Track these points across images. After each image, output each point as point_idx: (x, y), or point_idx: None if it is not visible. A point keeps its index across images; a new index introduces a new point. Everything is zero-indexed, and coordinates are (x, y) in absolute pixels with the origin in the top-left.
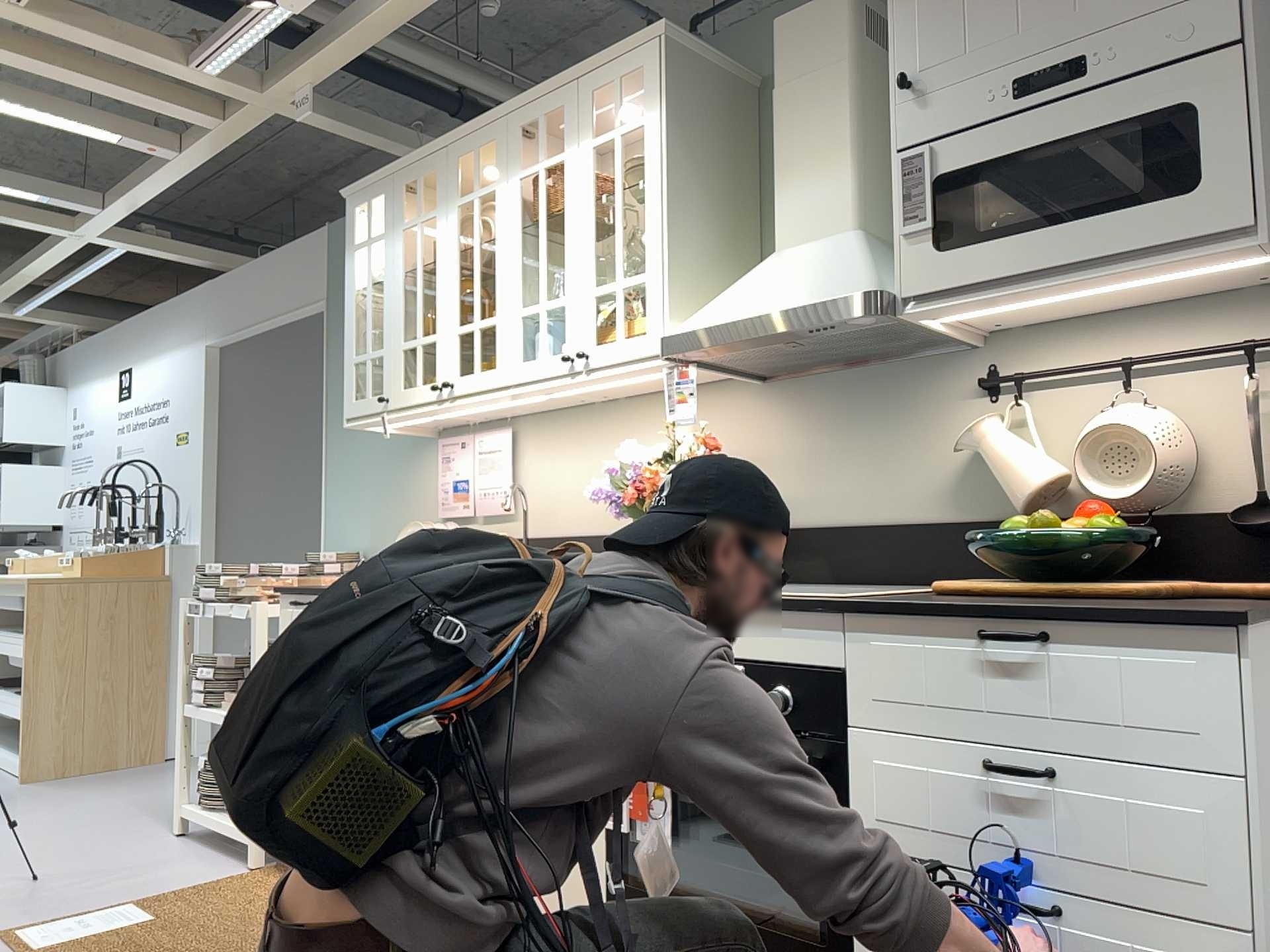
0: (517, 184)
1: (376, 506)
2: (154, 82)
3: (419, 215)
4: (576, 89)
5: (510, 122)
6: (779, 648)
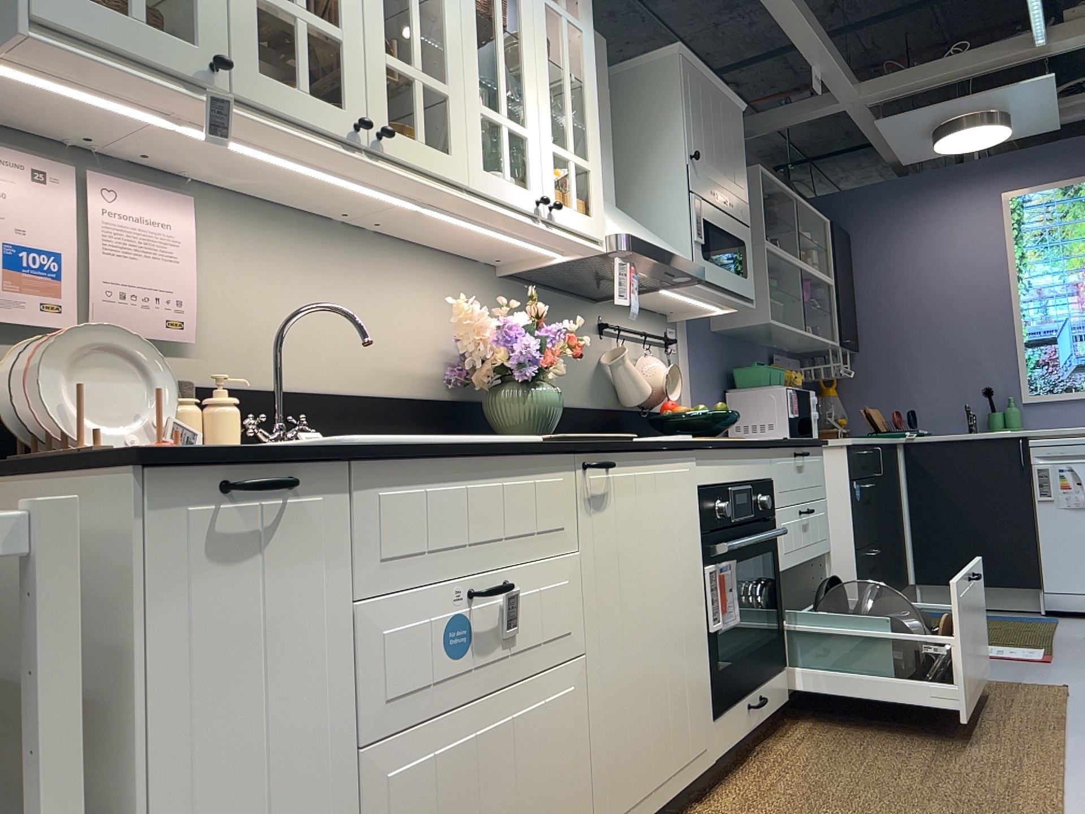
0: None
1: None
2: None
3: None
4: None
5: None
6: (758, 470)
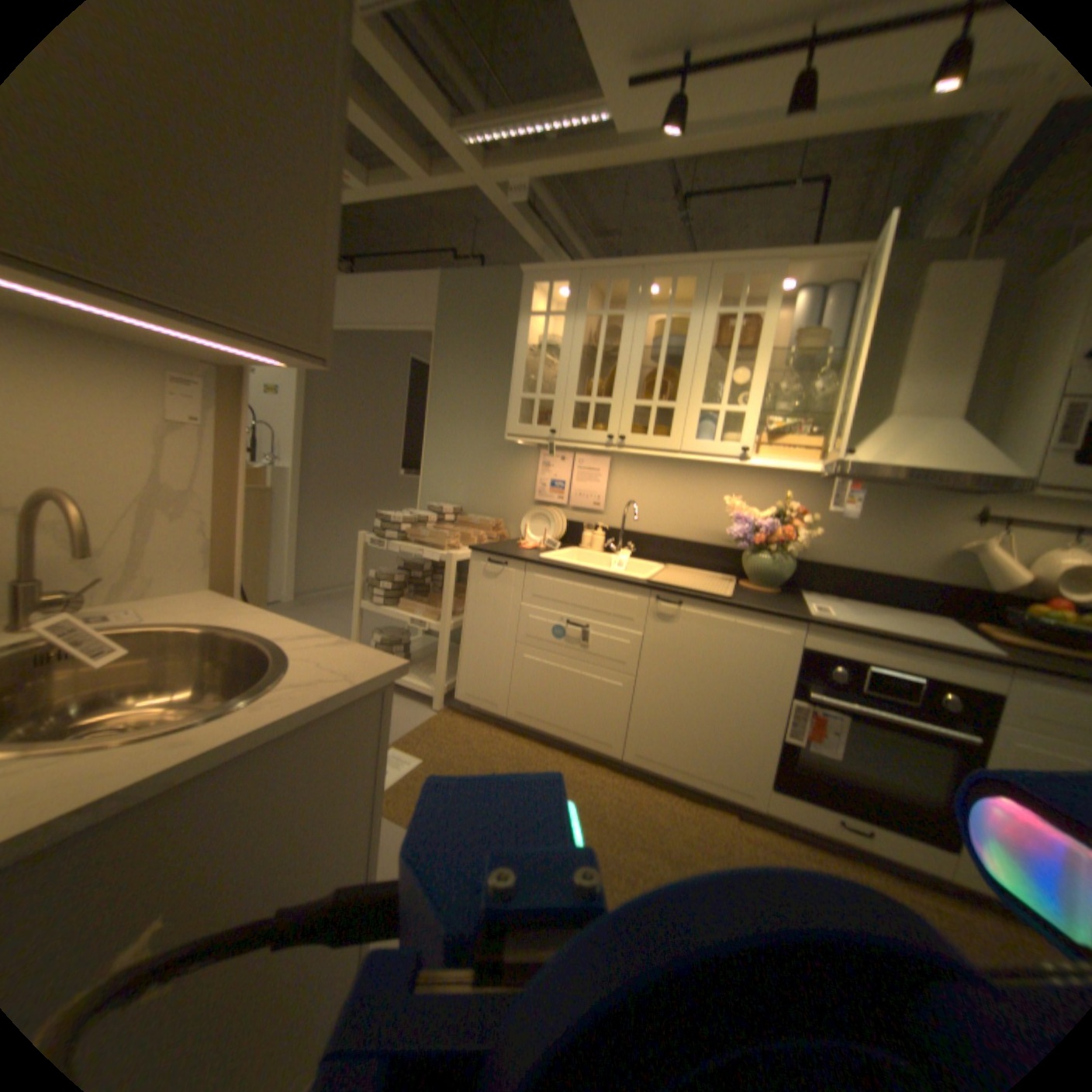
0: (713, 315)
1: (472, 479)
2: (390, 120)
3: (586, 302)
4: (787, 263)
5: (714, 266)
6: (955, 675)
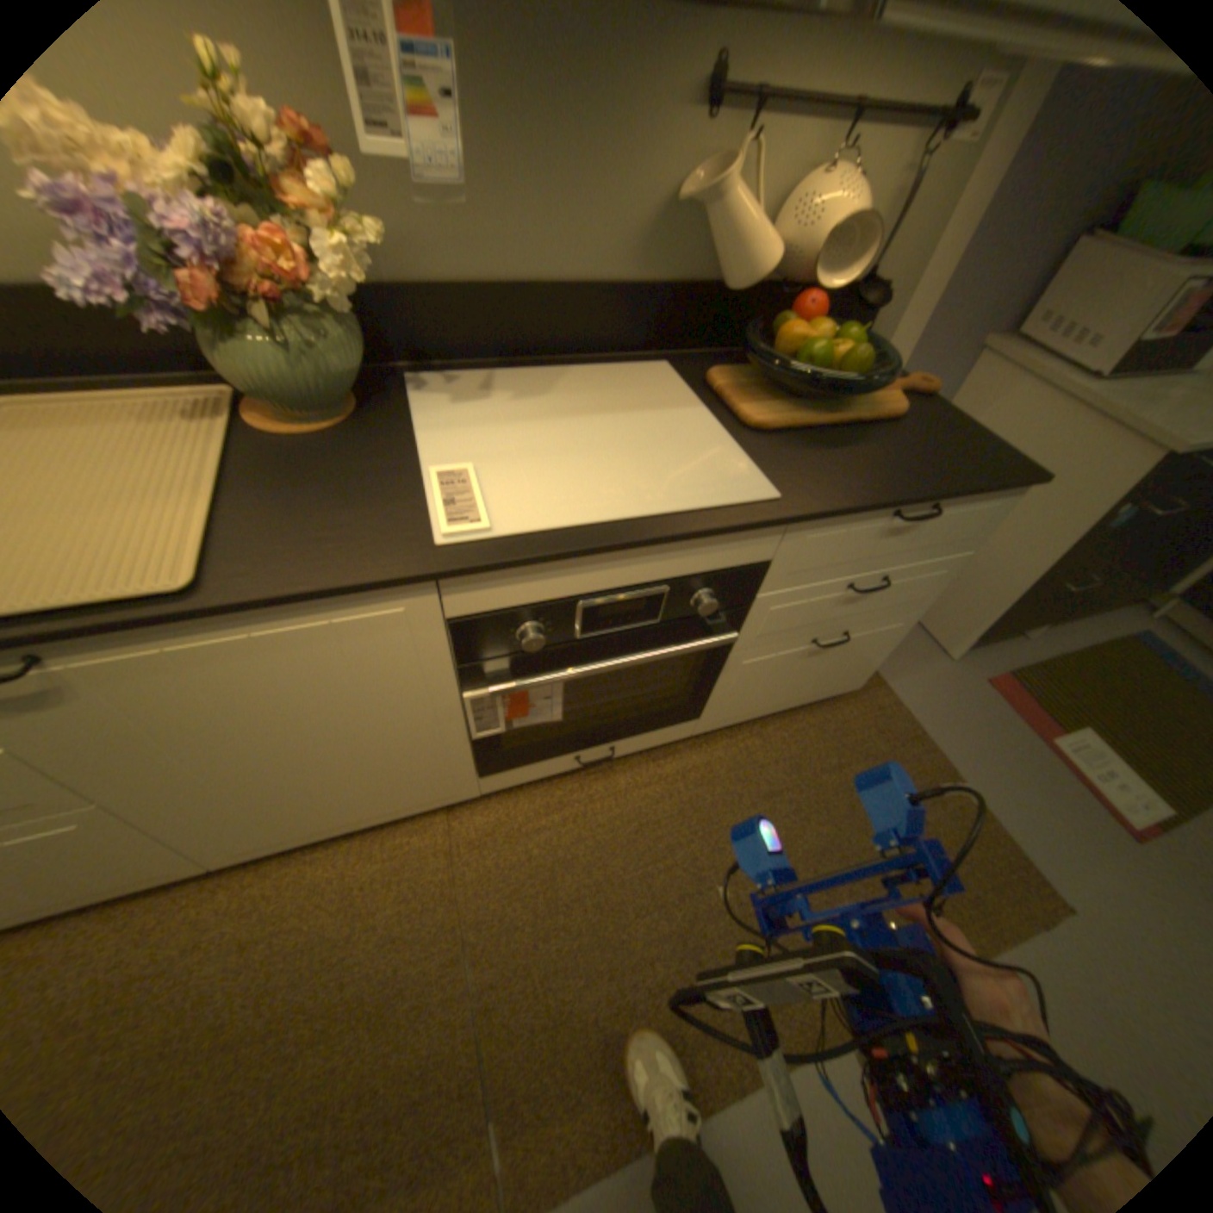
0: None
1: None
2: None
3: None
4: None
5: None
6: (710, 560)
